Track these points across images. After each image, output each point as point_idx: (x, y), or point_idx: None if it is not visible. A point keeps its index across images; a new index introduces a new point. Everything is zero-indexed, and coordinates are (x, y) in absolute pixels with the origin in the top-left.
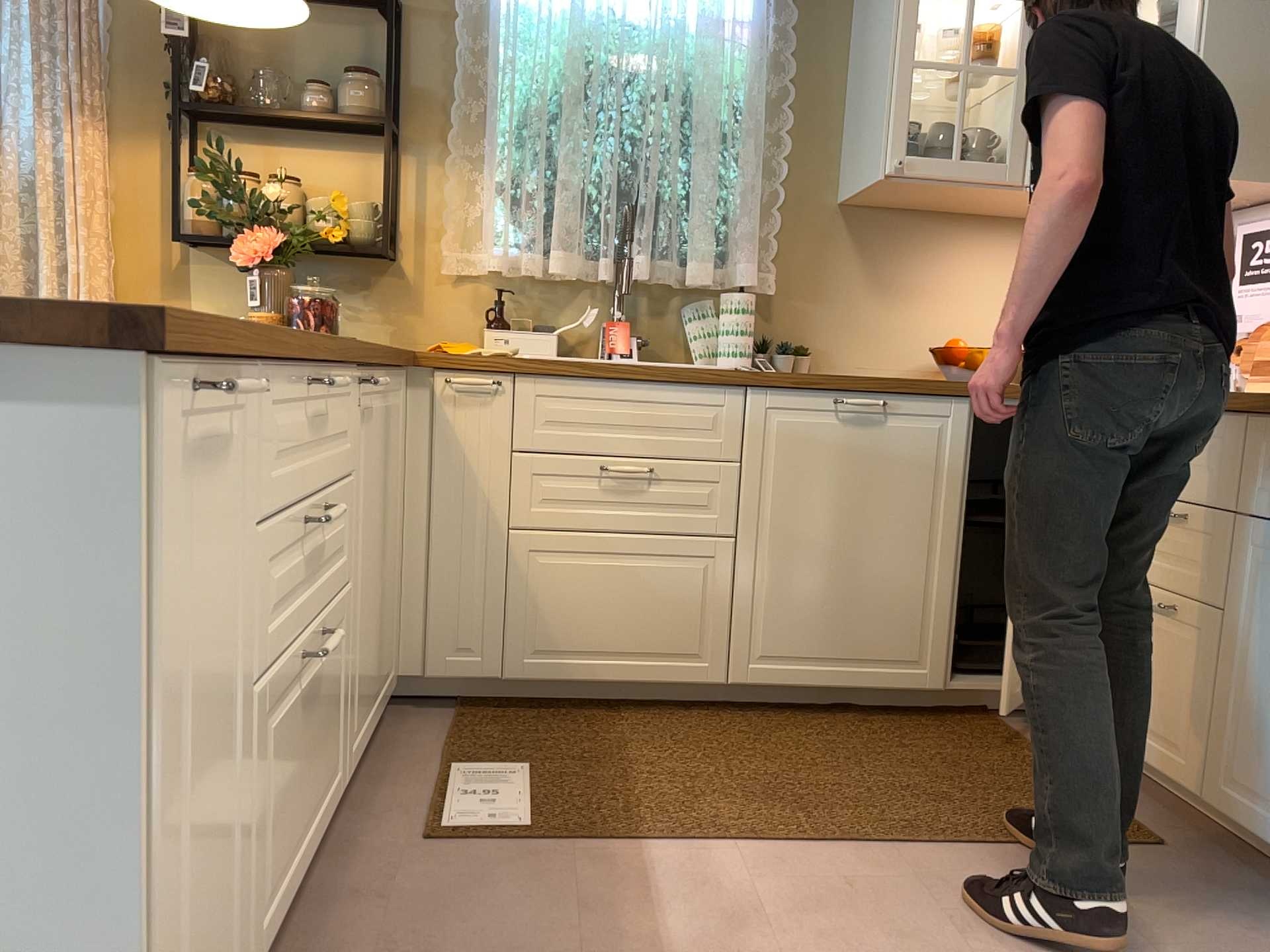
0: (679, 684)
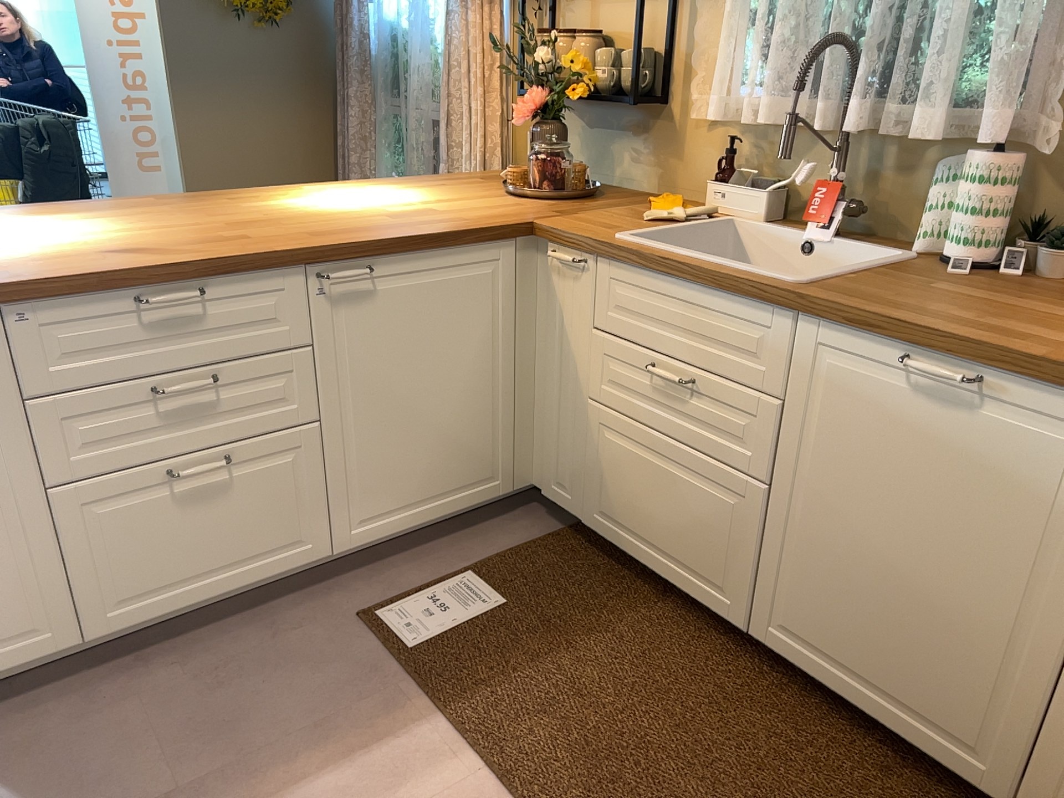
0: (704, 604)
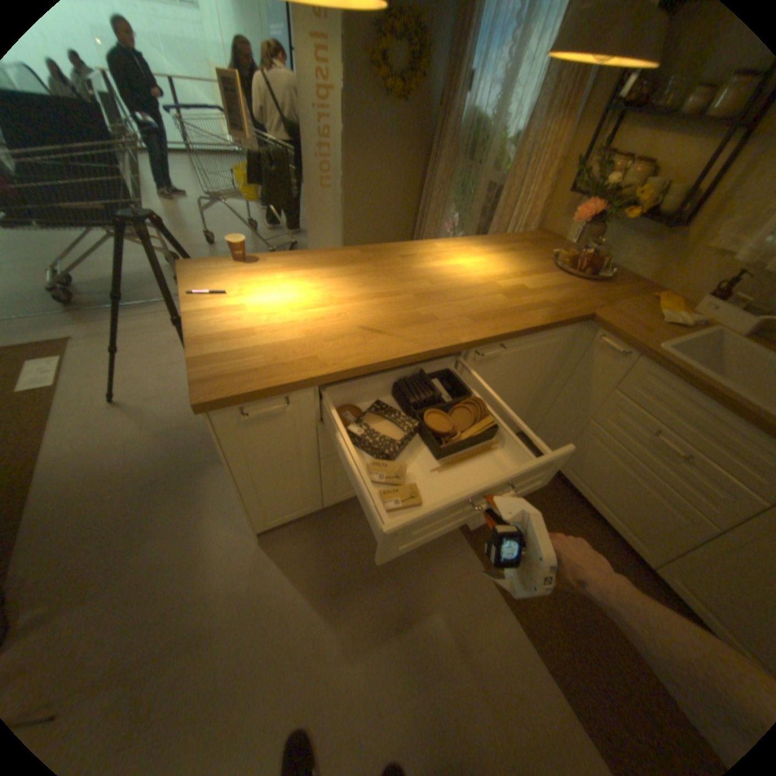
0: (630, 544)
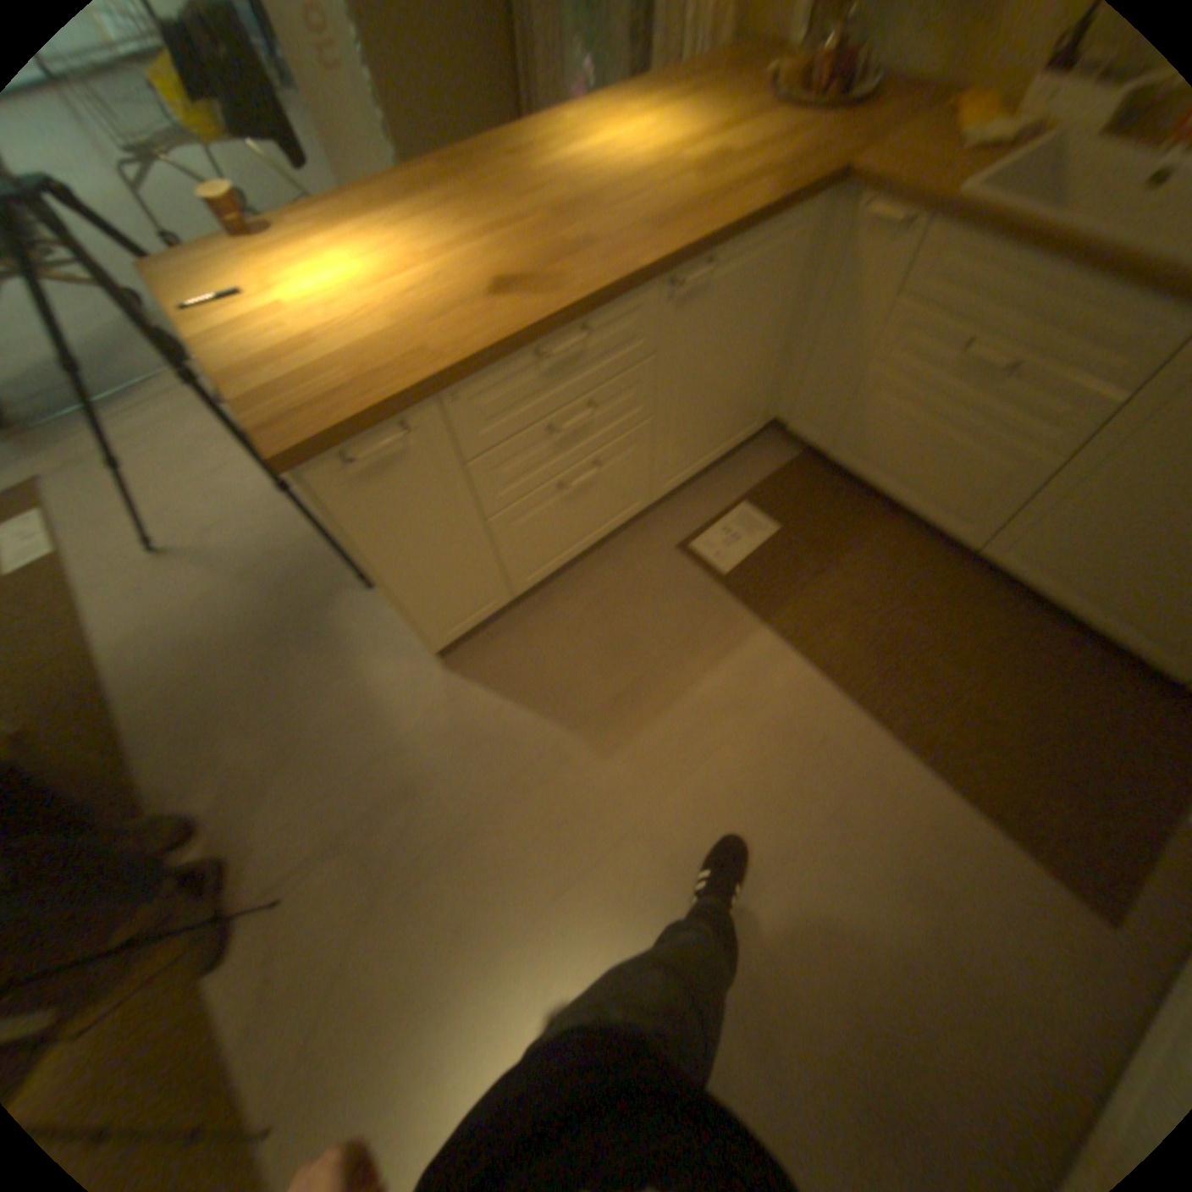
0: (941, 529)
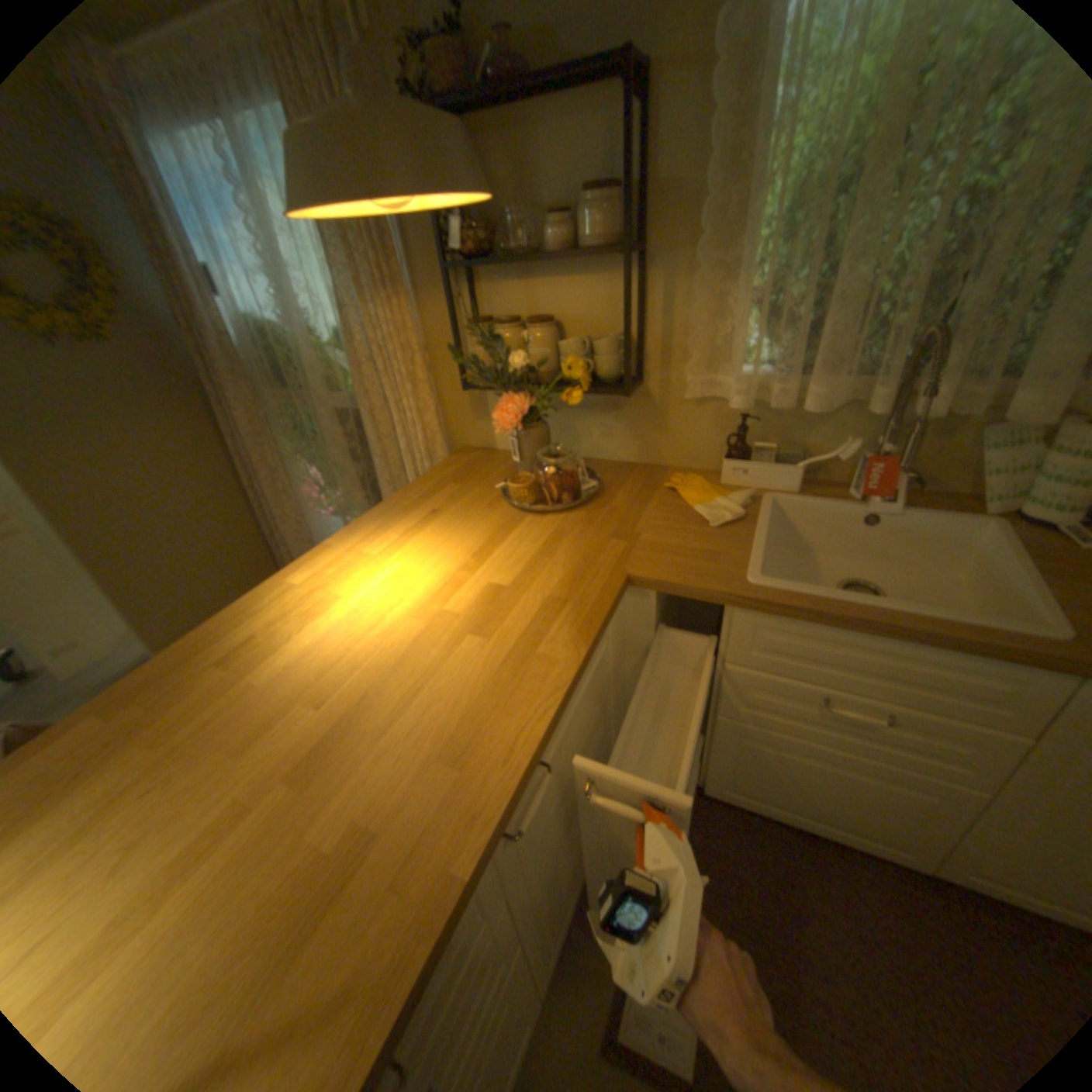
0: (877, 855)
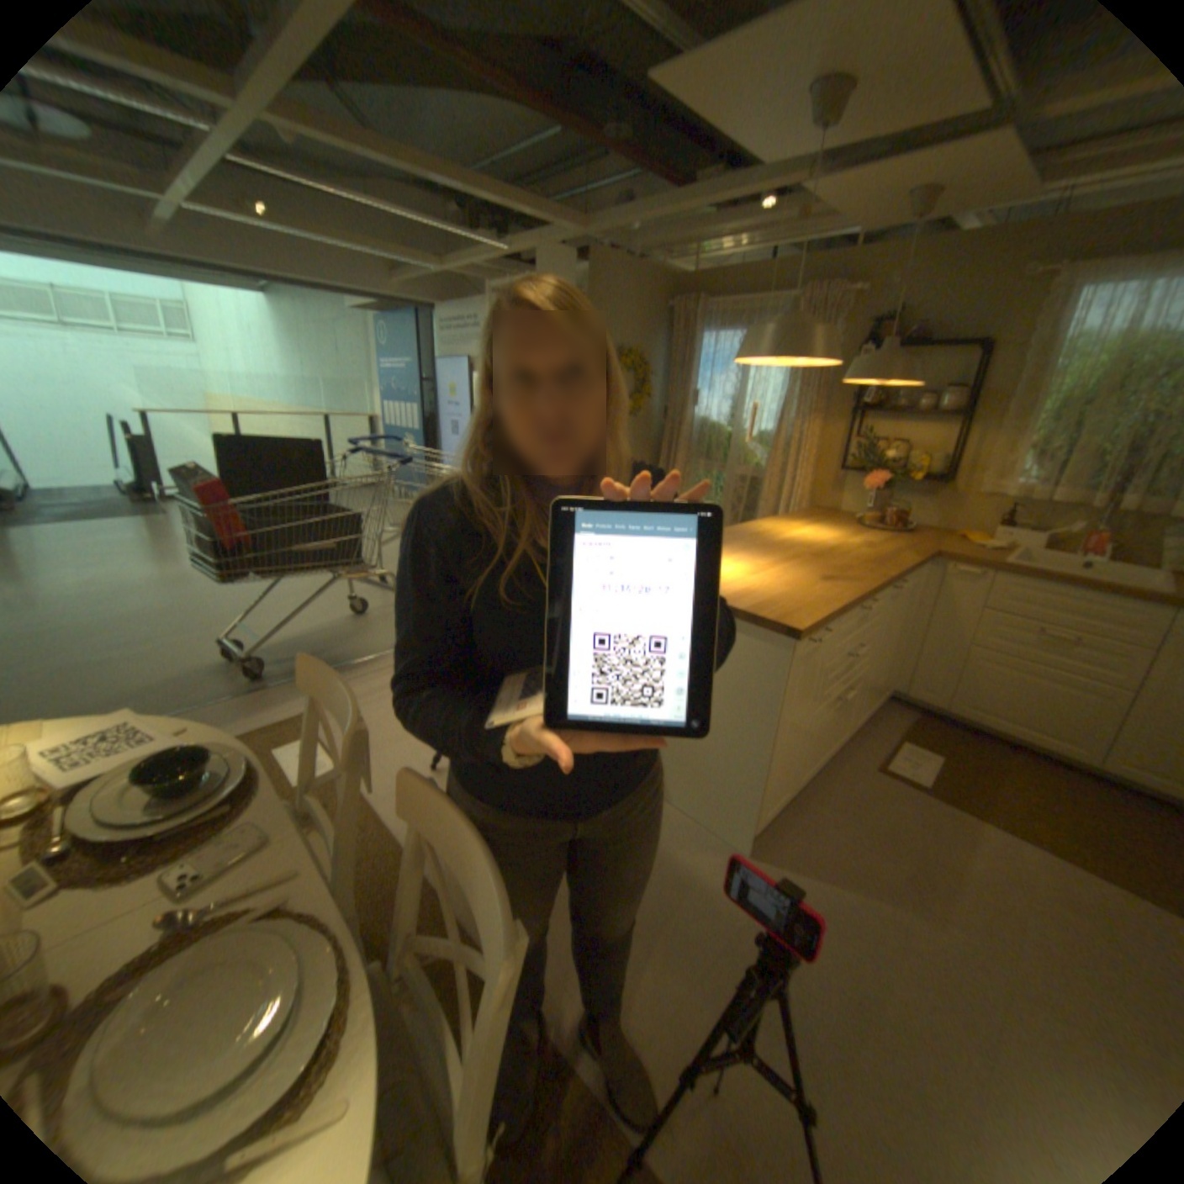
0: (1063, 755)
